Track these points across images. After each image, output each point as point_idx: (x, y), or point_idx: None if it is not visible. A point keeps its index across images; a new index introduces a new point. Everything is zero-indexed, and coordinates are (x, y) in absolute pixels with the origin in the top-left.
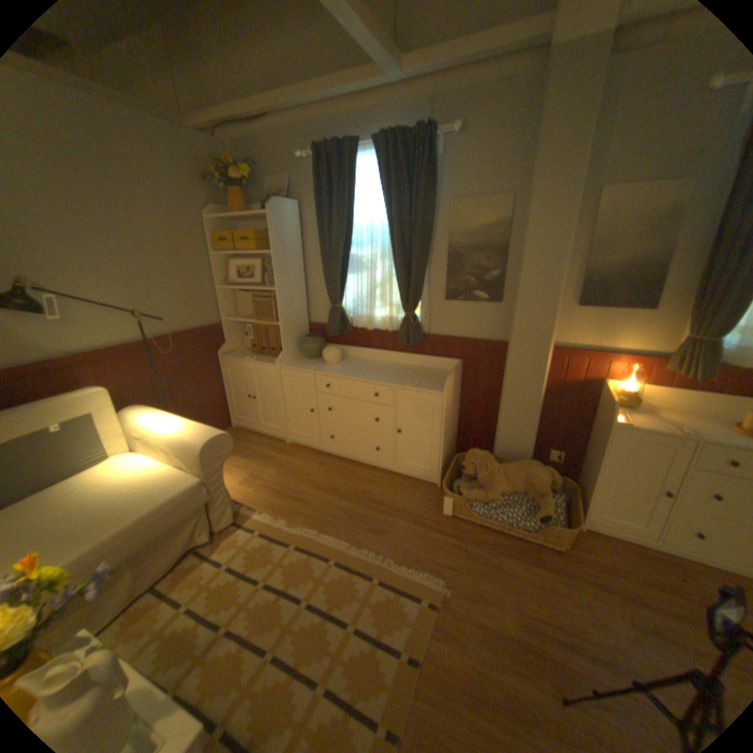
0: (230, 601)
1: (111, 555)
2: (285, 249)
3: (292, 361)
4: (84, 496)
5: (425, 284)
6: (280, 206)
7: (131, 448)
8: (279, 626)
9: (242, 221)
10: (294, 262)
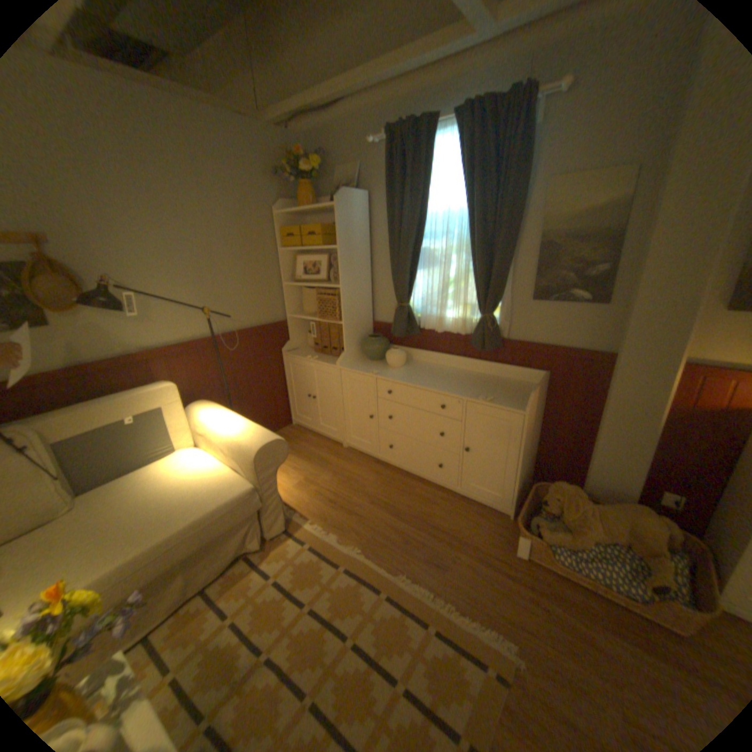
0: (274, 621)
1: (163, 559)
2: (351, 243)
3: (354, 362)
4: (147, 490)
5: (509, 281)
6: (349, 197)
7: (194, 445)
8: (322, 664)
9: (311, 216)
10: (361, 257)
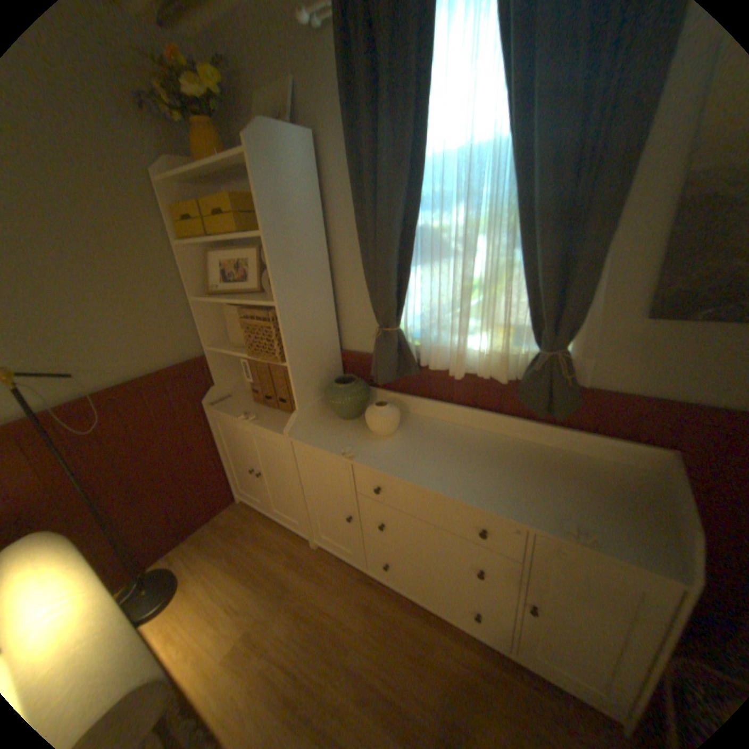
0: None
1: None
2: (290, 224)
3: (315, 424)
4: None
5: (601, 282)
6: (276, 135)
7: None
8: None
9: (226, 183)
10: (311, 248)
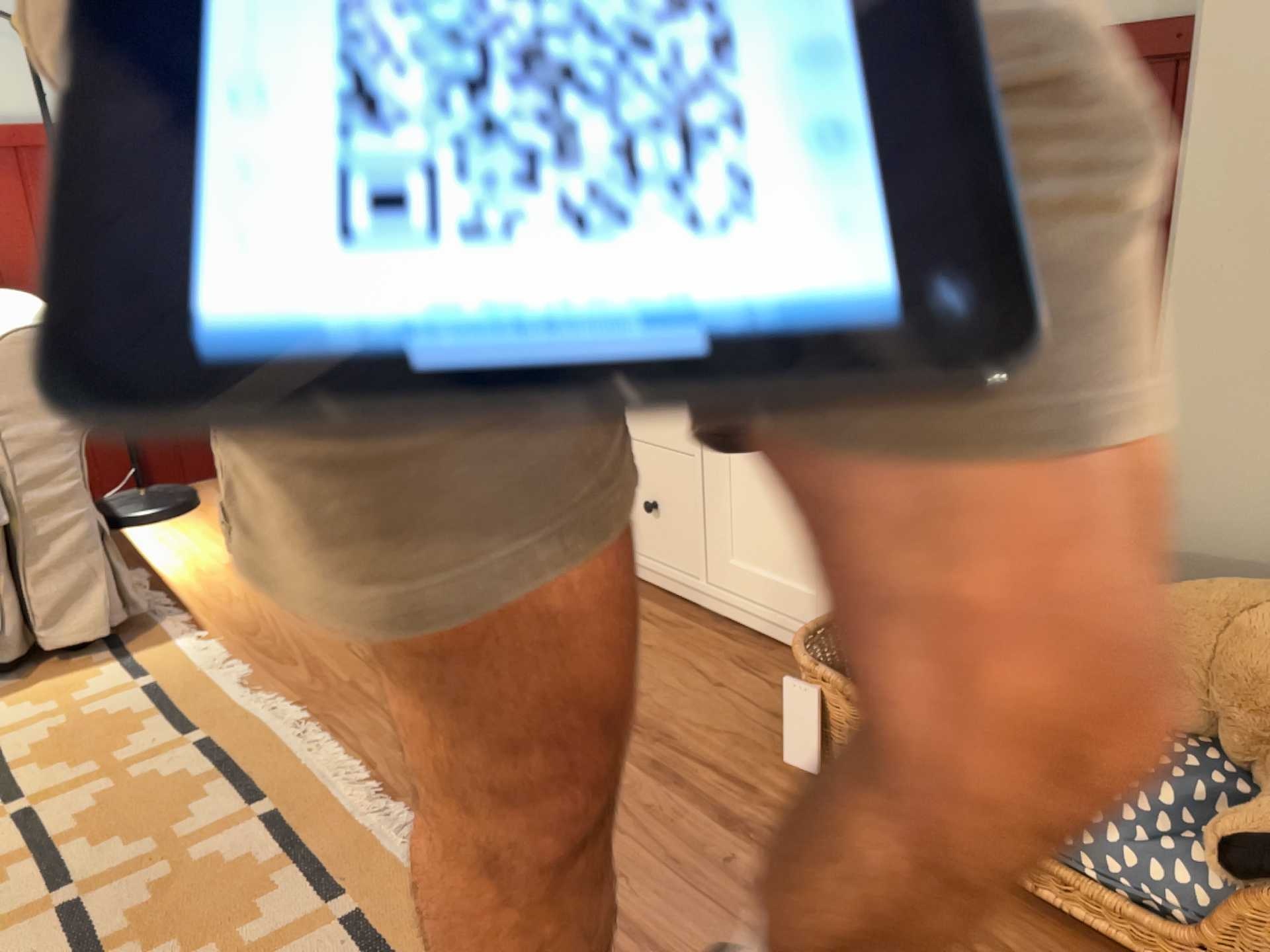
0: None
1: None
2: None
3: None
4: None
5: None
6: None
7: None
8: None
9: None
10: None
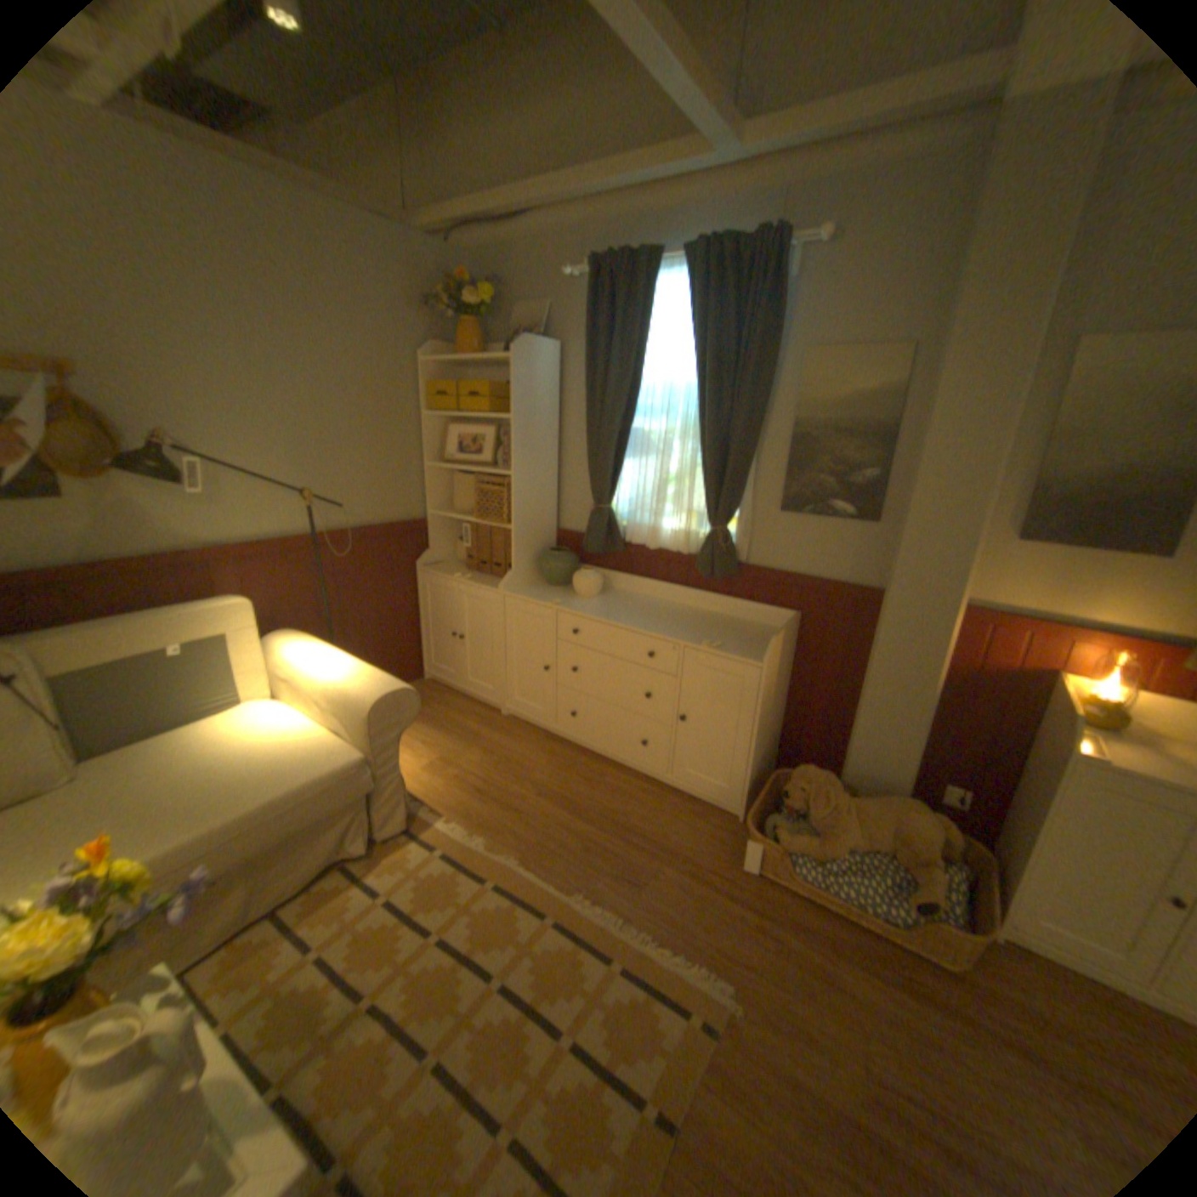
0: (384, 957)
1: (220, 856)
2: (532, 413)
3: (525, 587)
4: (197, 758)
5: (749, 483)
6: (532, 348)
7: (273, 694)
8: (453, 1014)
9: (473, 369)
10: (545, 434)
